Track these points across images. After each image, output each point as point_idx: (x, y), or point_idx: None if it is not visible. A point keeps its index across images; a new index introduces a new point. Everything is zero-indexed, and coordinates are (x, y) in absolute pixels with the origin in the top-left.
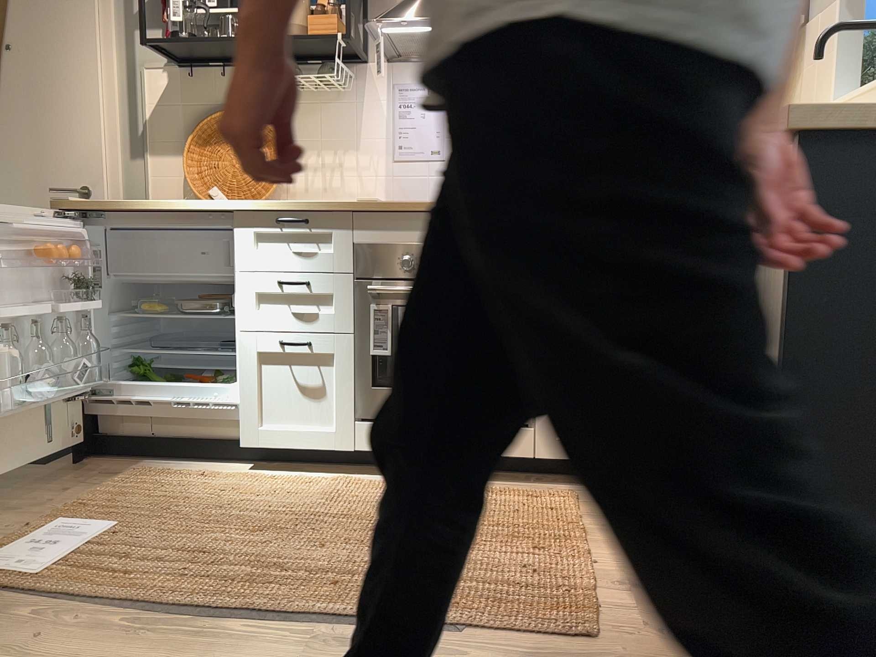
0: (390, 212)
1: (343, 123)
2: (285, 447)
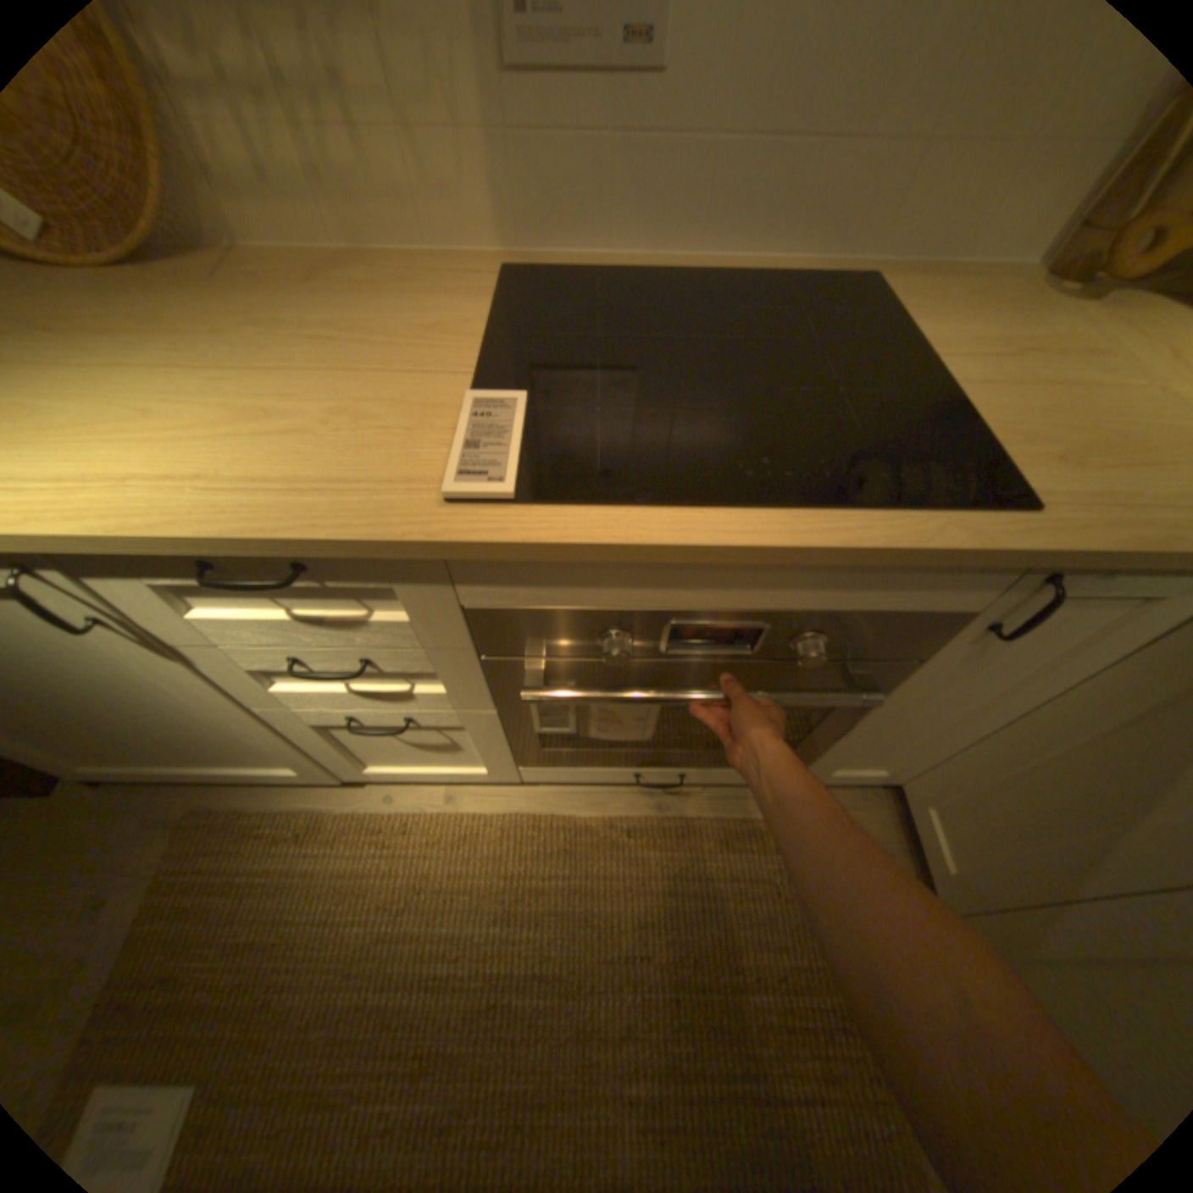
0: (569, 556)
1: None
2: (413, 779)
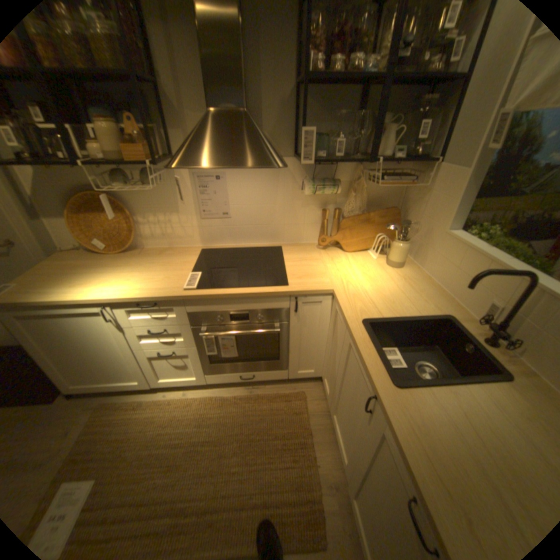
0: (205, 298)
1: (167, 197)
2: (173, 385)
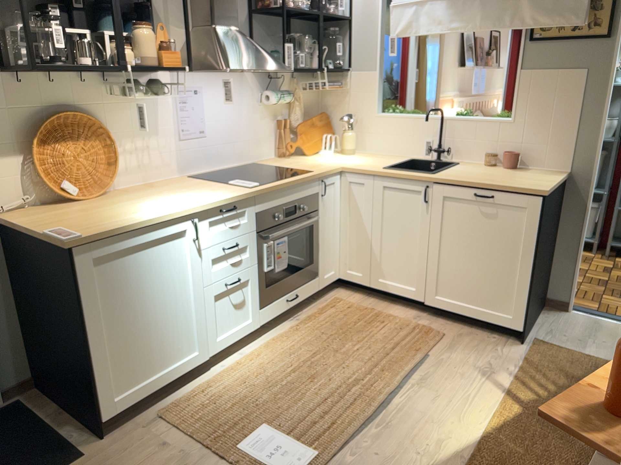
0: (271, 191)
1: (147, 116)
2: (231, 343)
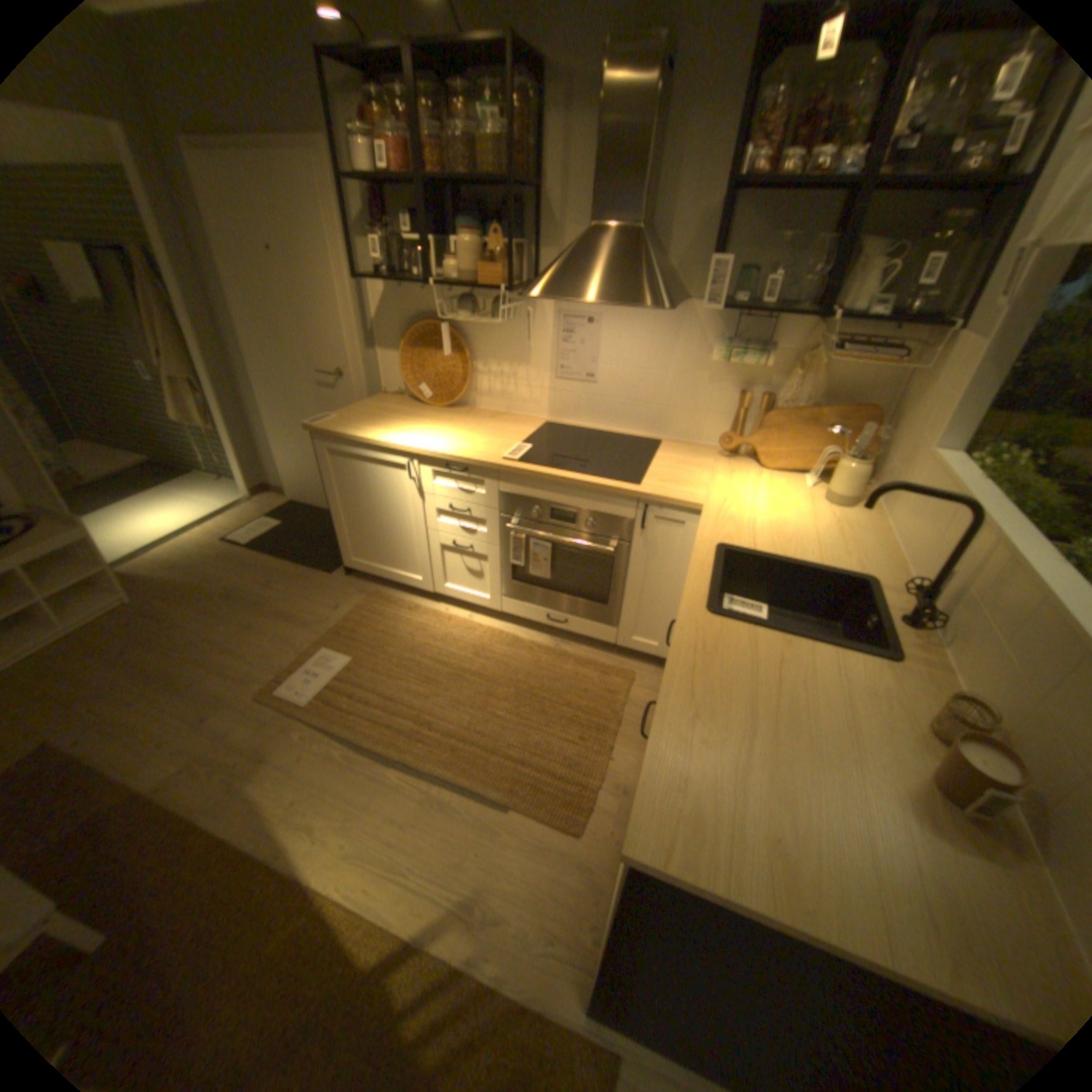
0: (525, 476)
1: (519, 340)
2: (461, 597)
